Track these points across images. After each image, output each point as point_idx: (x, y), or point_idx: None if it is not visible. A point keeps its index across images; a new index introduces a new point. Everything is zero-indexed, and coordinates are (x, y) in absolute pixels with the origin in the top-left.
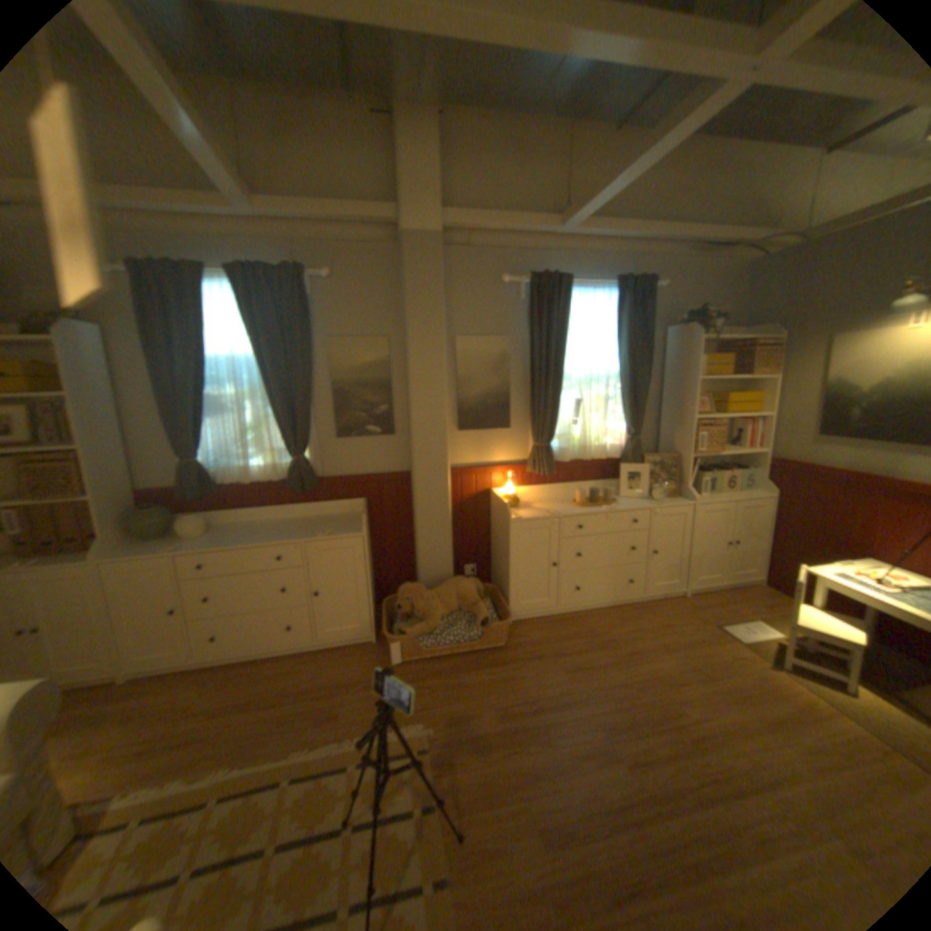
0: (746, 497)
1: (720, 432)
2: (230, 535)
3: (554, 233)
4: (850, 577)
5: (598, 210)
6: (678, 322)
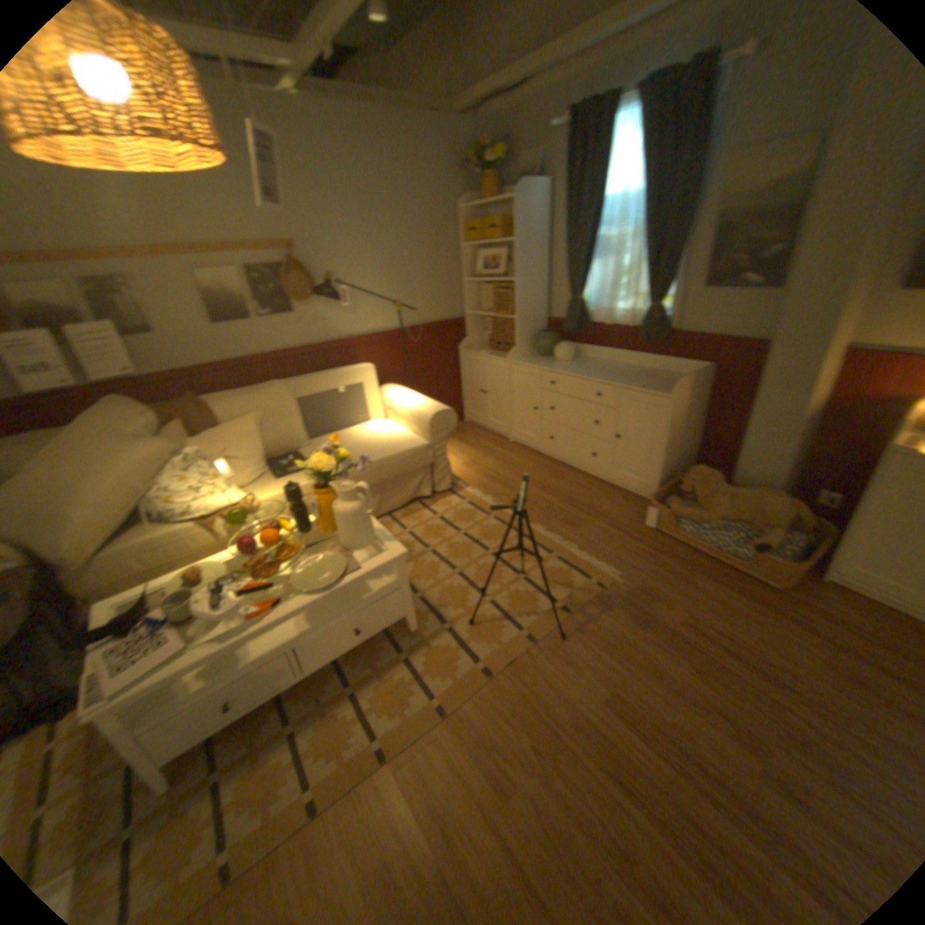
0: None
1: None
2: (582, 366)
3: None
4: None
5: None
6: None
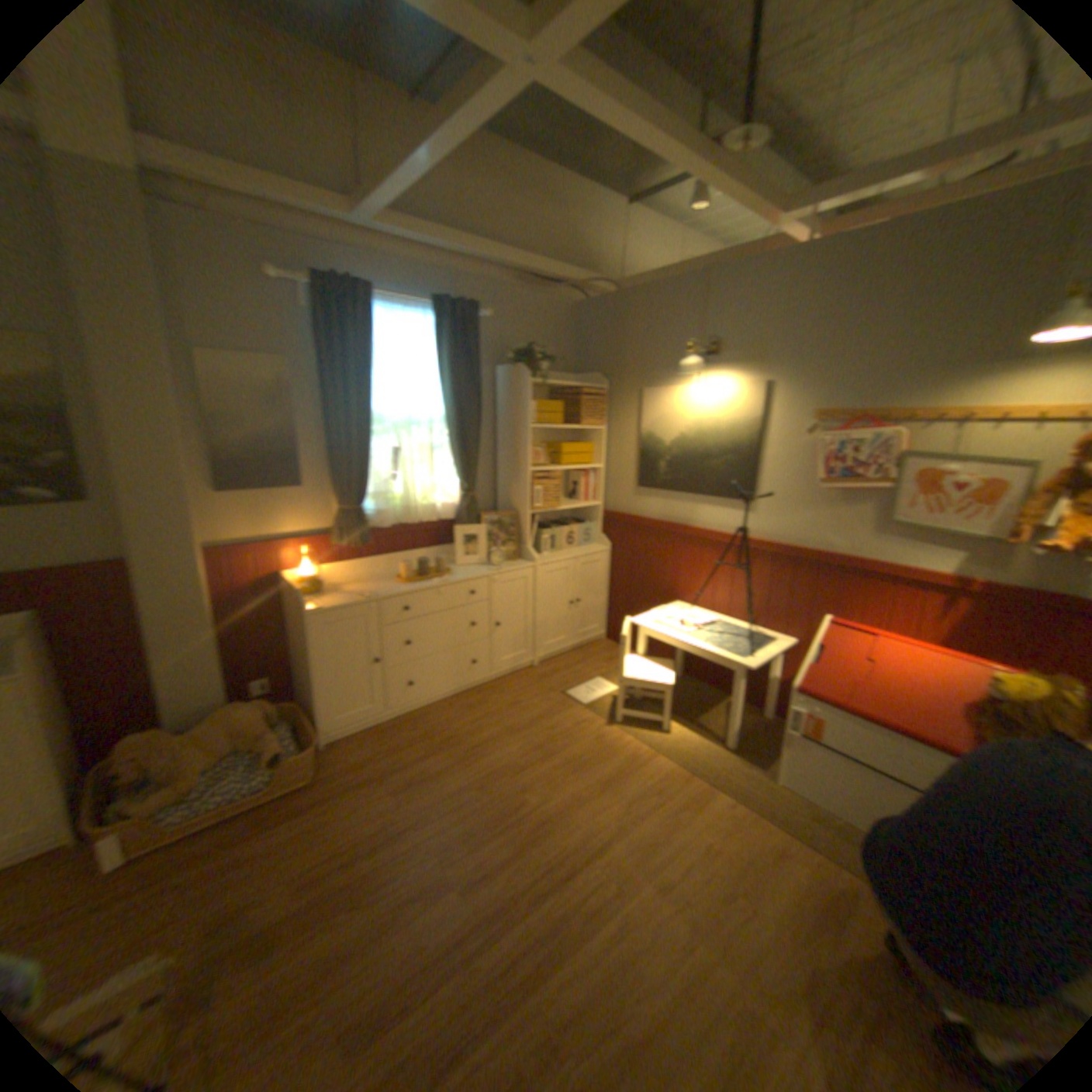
0: (583, 553)
1: (556, 487)
2: None
3: (345, 222)
4: (662, 622)
5: (395, 202)
6: (508, 362)
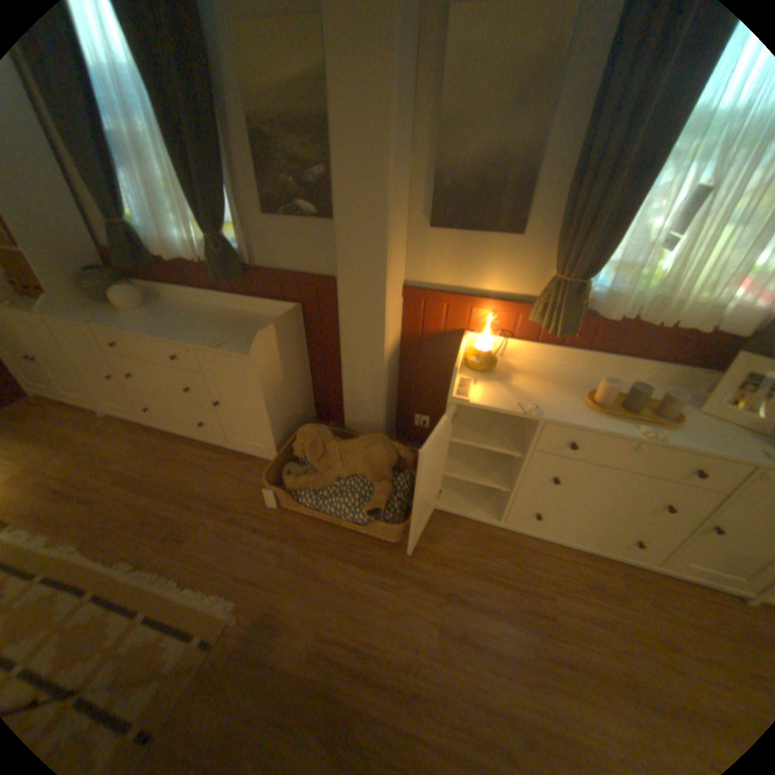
0: None
1: None
2: (154, 315)
3: None
4: None
5: None
6: None
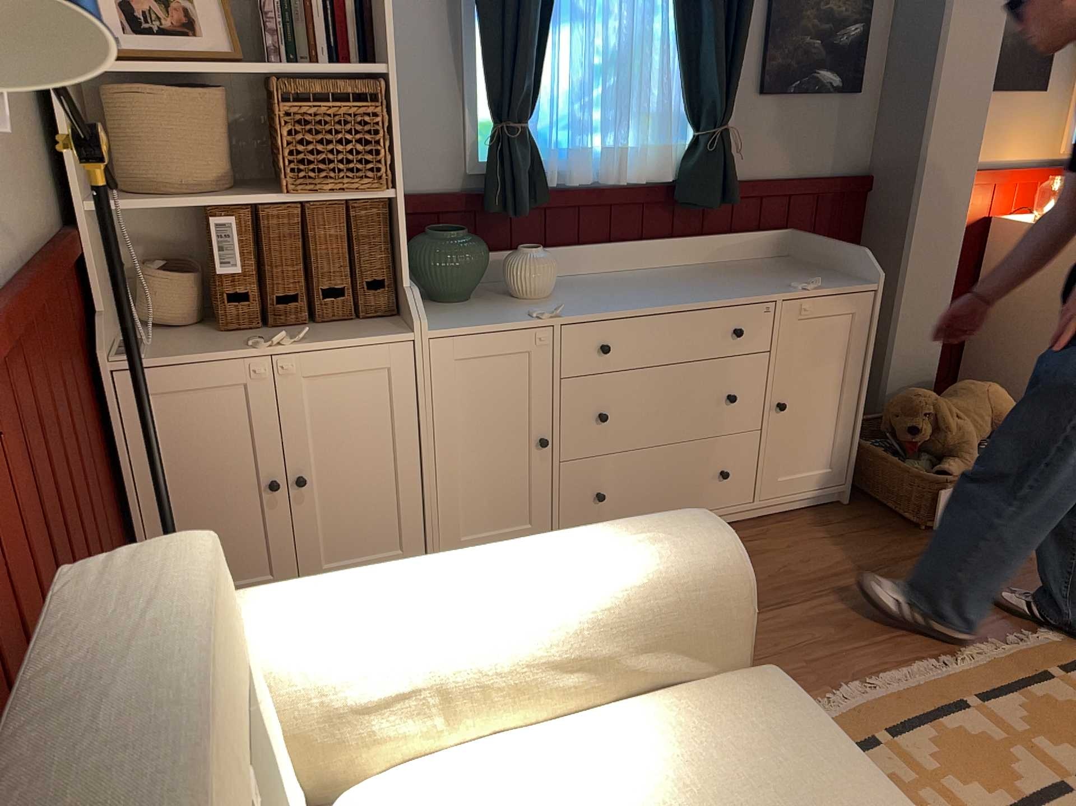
0: None
1: None
2: (604, 291)
3: None
4: None
5: None
6: None
